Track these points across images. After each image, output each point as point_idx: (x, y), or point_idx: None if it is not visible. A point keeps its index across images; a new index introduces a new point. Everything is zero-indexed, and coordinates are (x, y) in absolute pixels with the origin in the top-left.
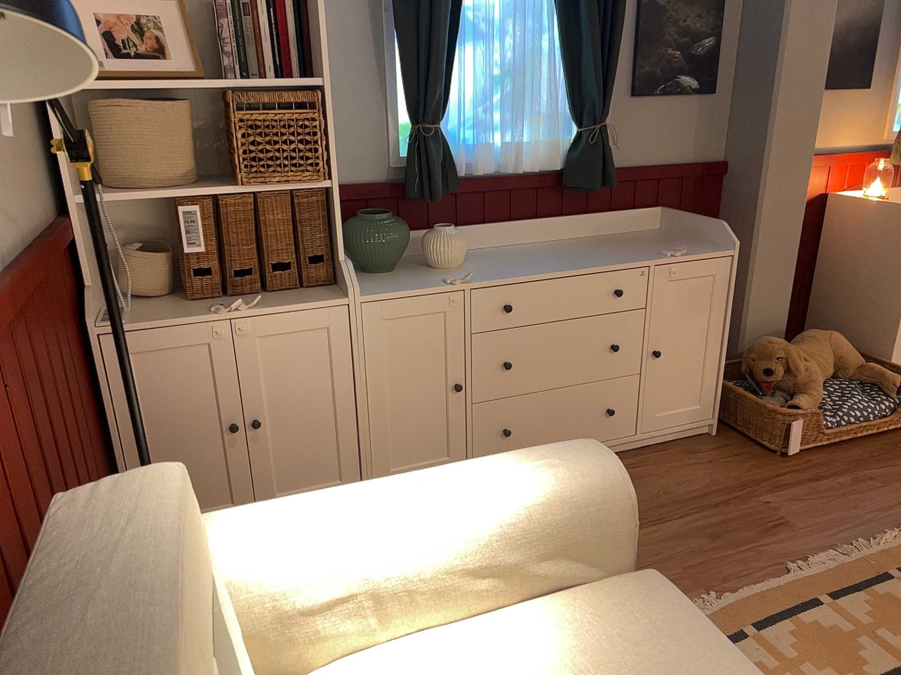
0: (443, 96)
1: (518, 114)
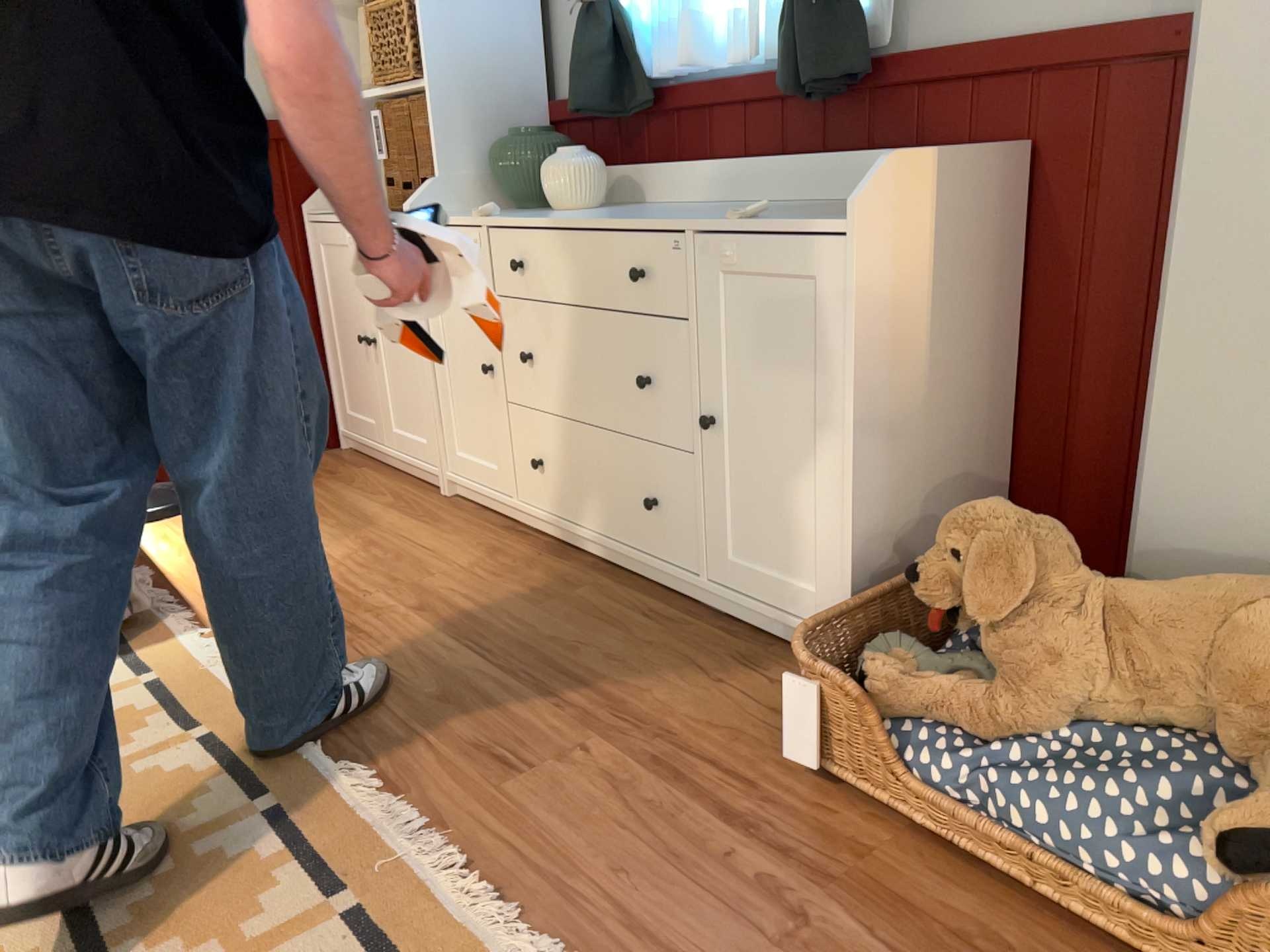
0: None
1: None
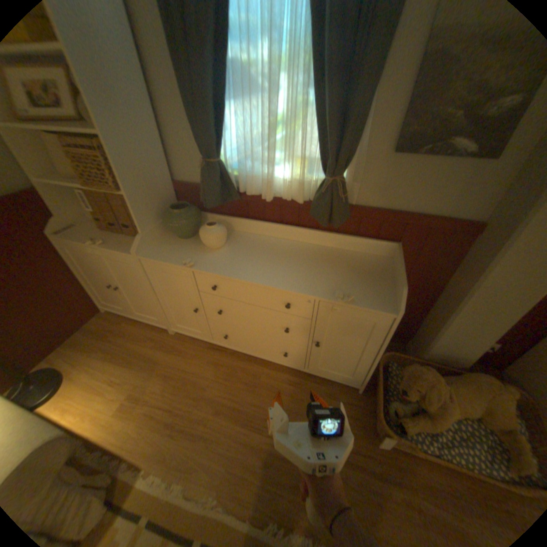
0: (215, 138)
1: (270, 158)
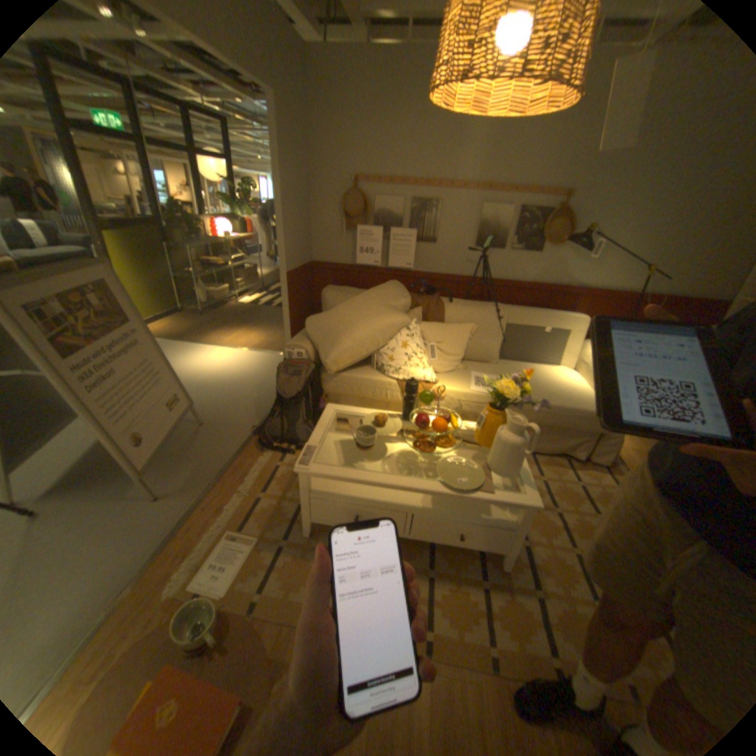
0: None
1: None
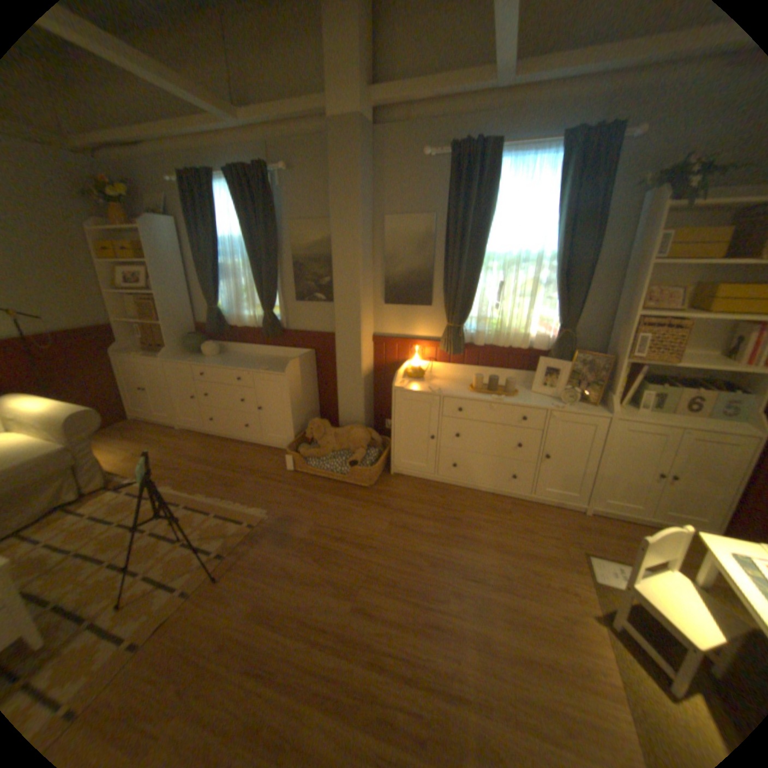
0: (211, 297)
1: (237, 306)
